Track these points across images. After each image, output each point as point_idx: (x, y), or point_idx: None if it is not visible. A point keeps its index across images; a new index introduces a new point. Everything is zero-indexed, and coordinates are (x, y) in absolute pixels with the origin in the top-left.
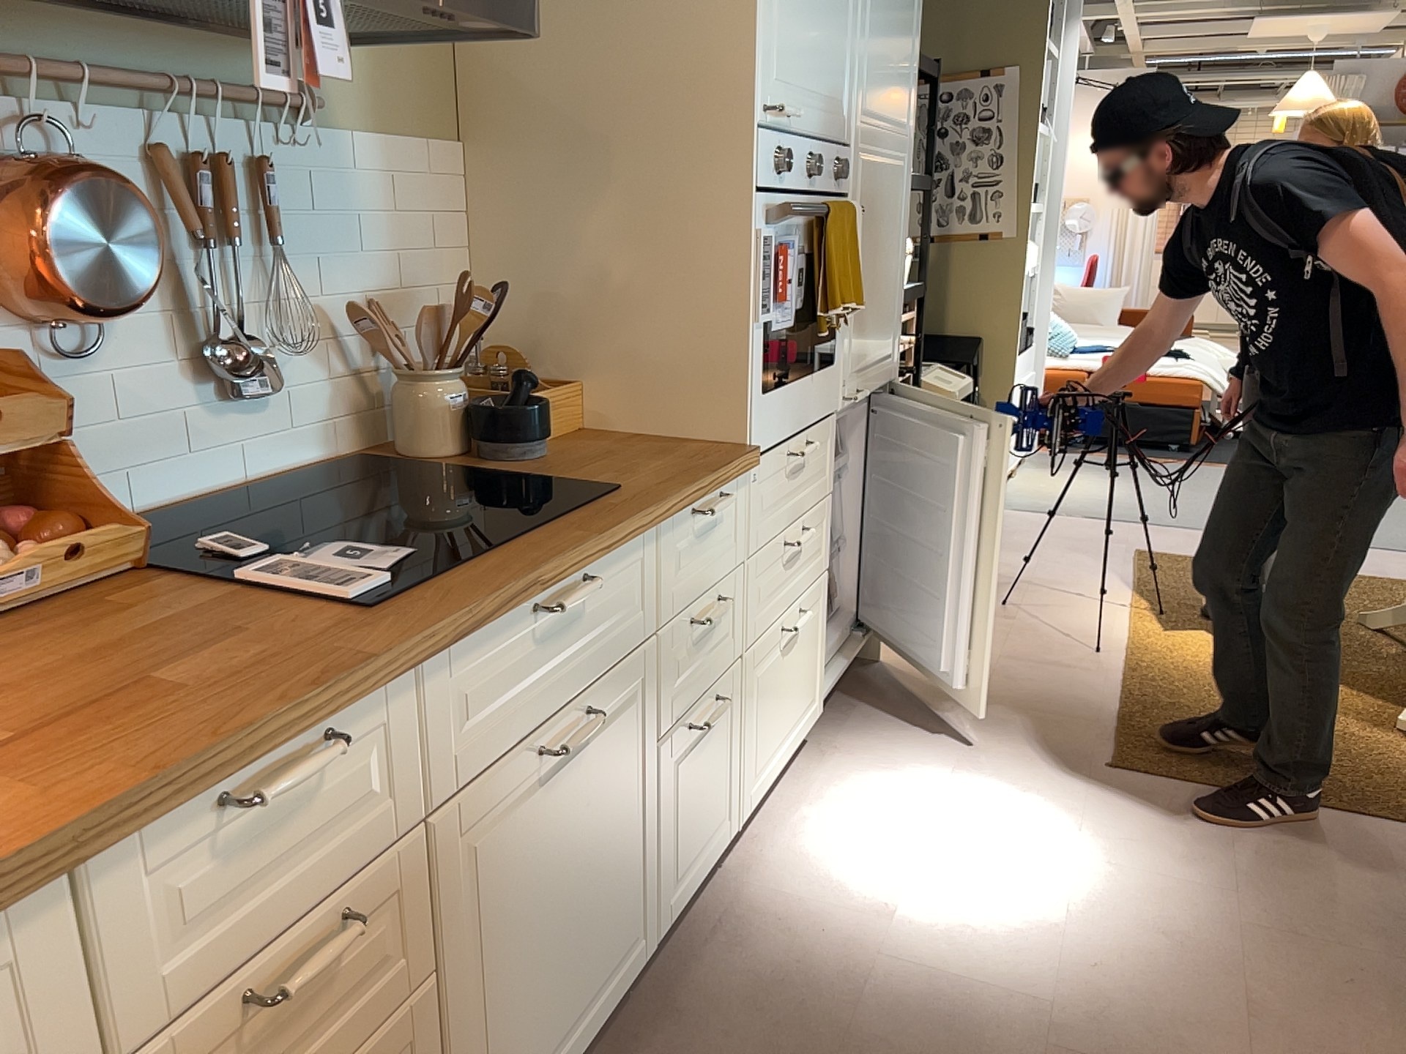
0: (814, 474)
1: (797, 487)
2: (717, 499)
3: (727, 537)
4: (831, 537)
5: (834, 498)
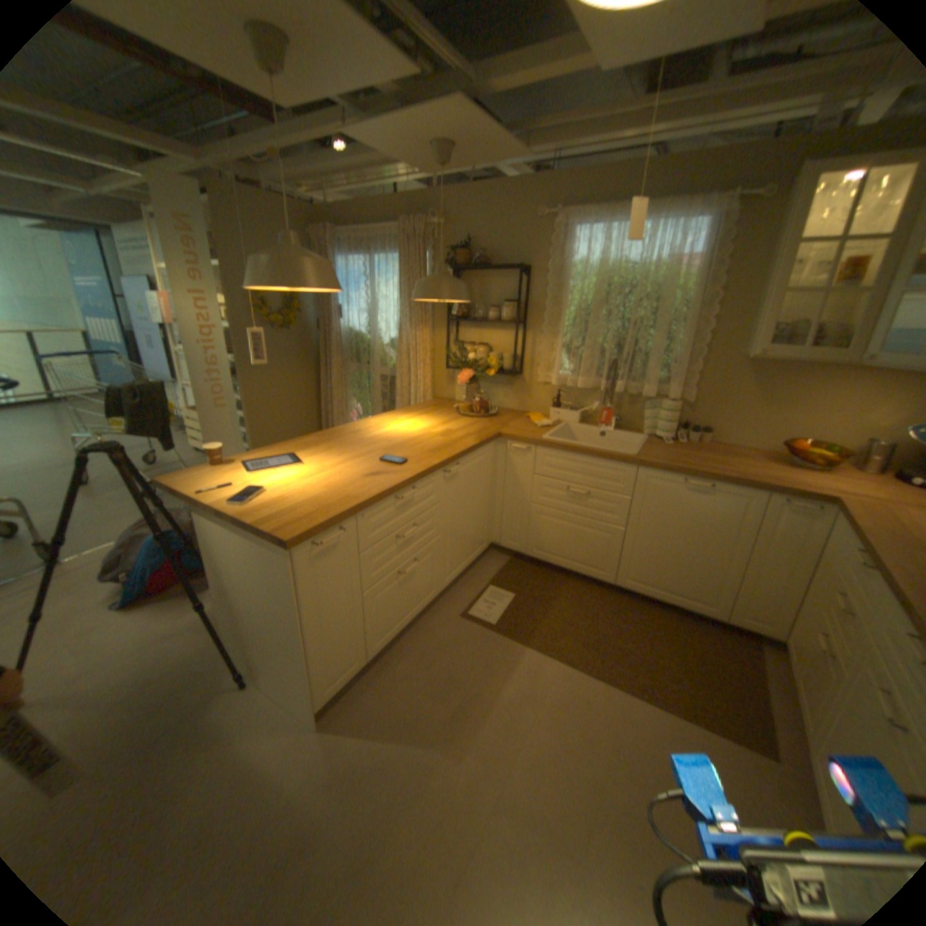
0: None
1: None
2: None
3: None
4: None
5: None
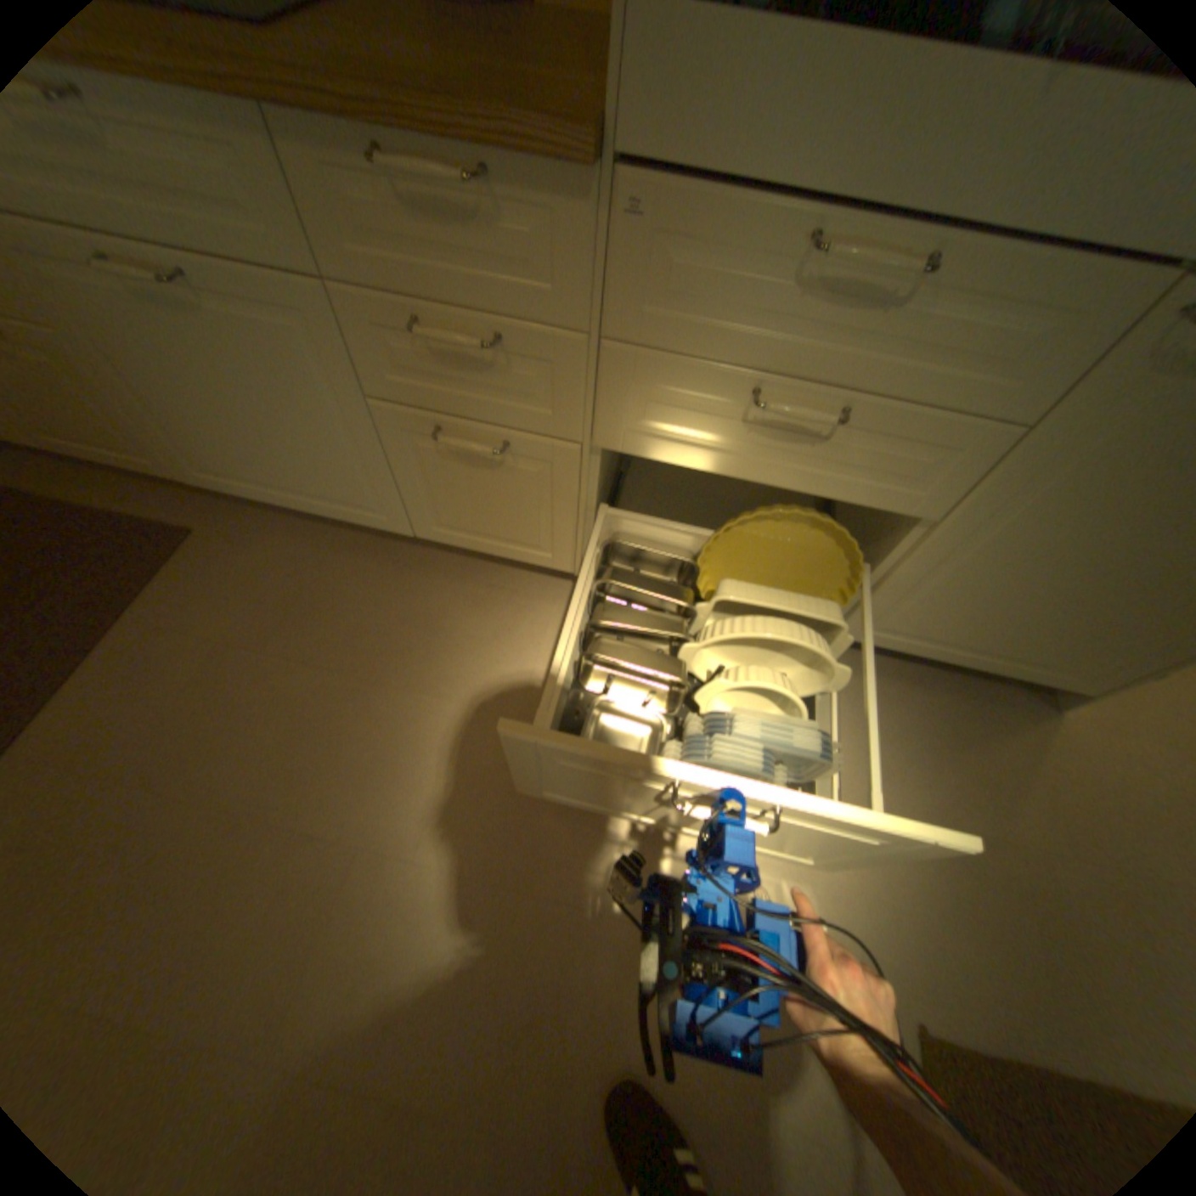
0: (942, 341)
1: (843, 325)
2: (428, 157)
3: (522, 261)
4: (976, 491)
5: (1026, 439)
